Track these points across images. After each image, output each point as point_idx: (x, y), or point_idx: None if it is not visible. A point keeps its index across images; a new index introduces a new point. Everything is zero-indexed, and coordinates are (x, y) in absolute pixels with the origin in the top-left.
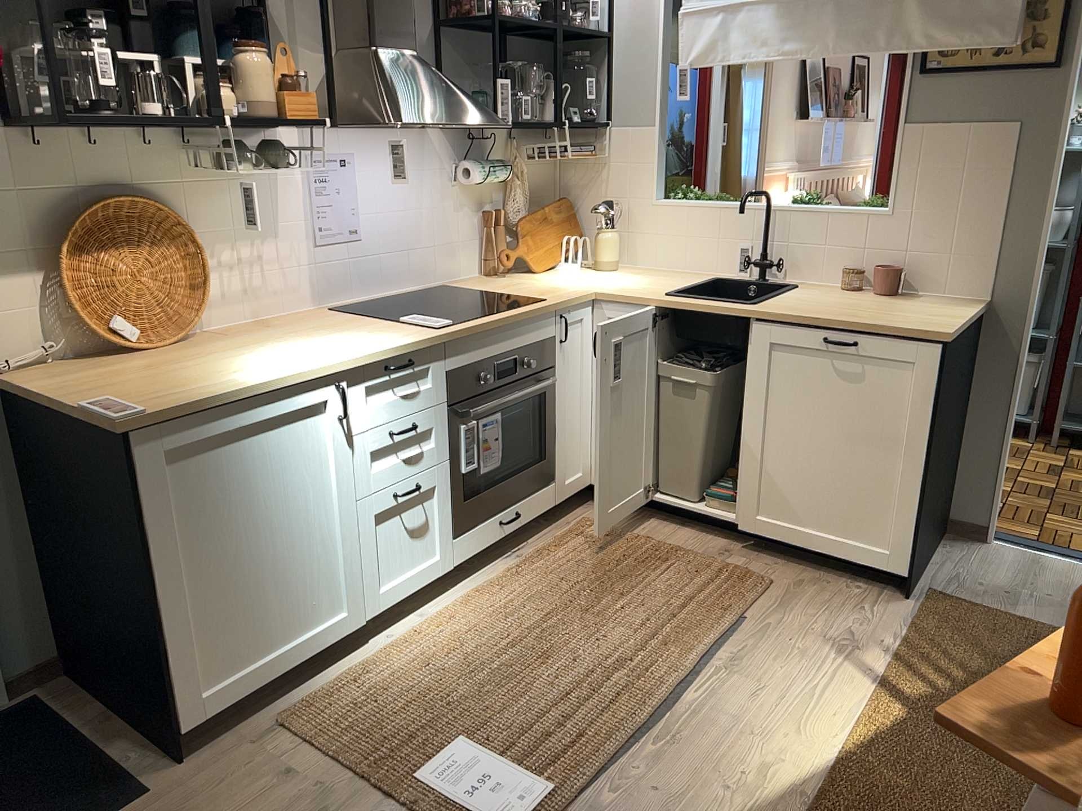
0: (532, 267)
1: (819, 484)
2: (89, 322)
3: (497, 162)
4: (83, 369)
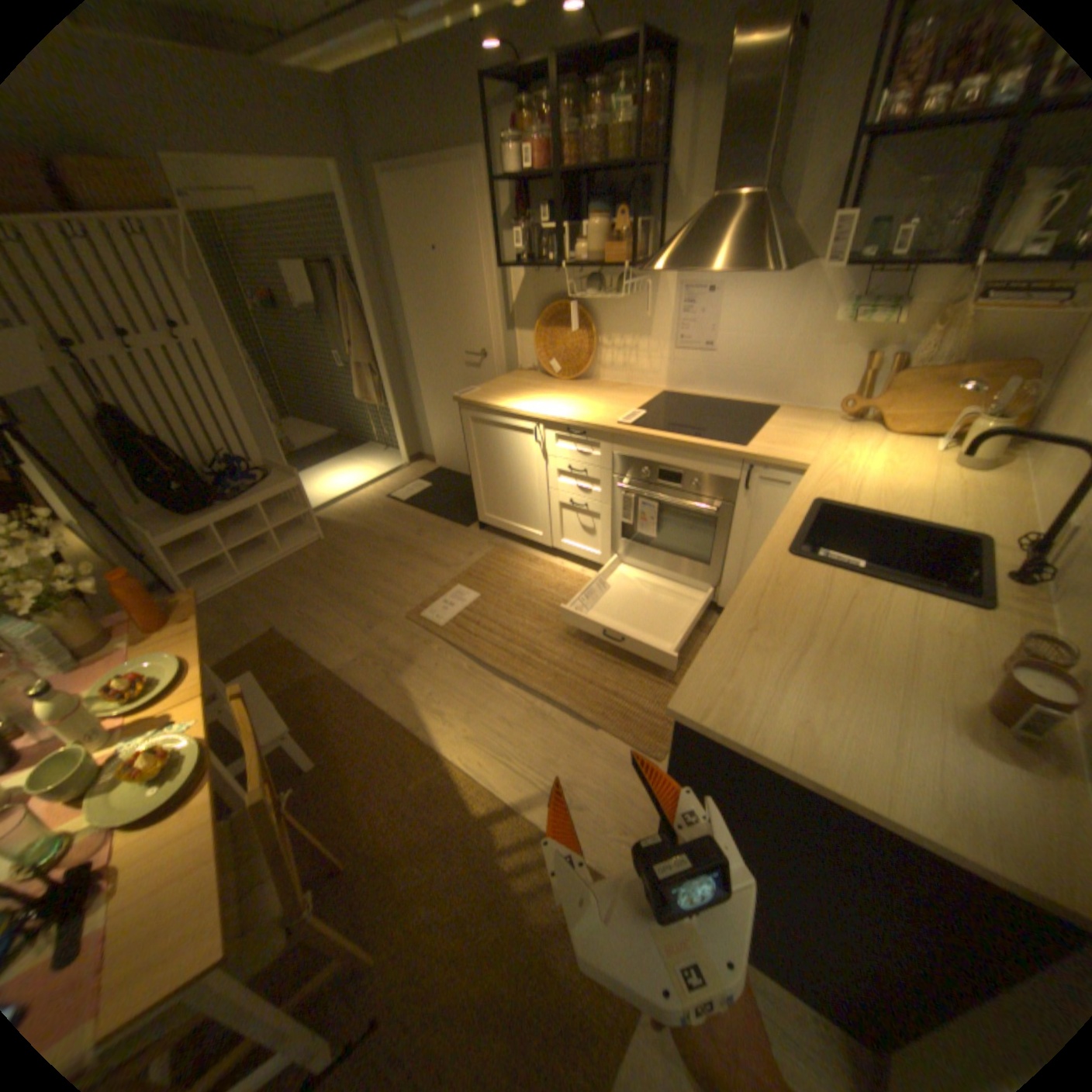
0: (899, 426)
1: None
2: (537, 358)
3: (888, 300)
4: (528, 377)
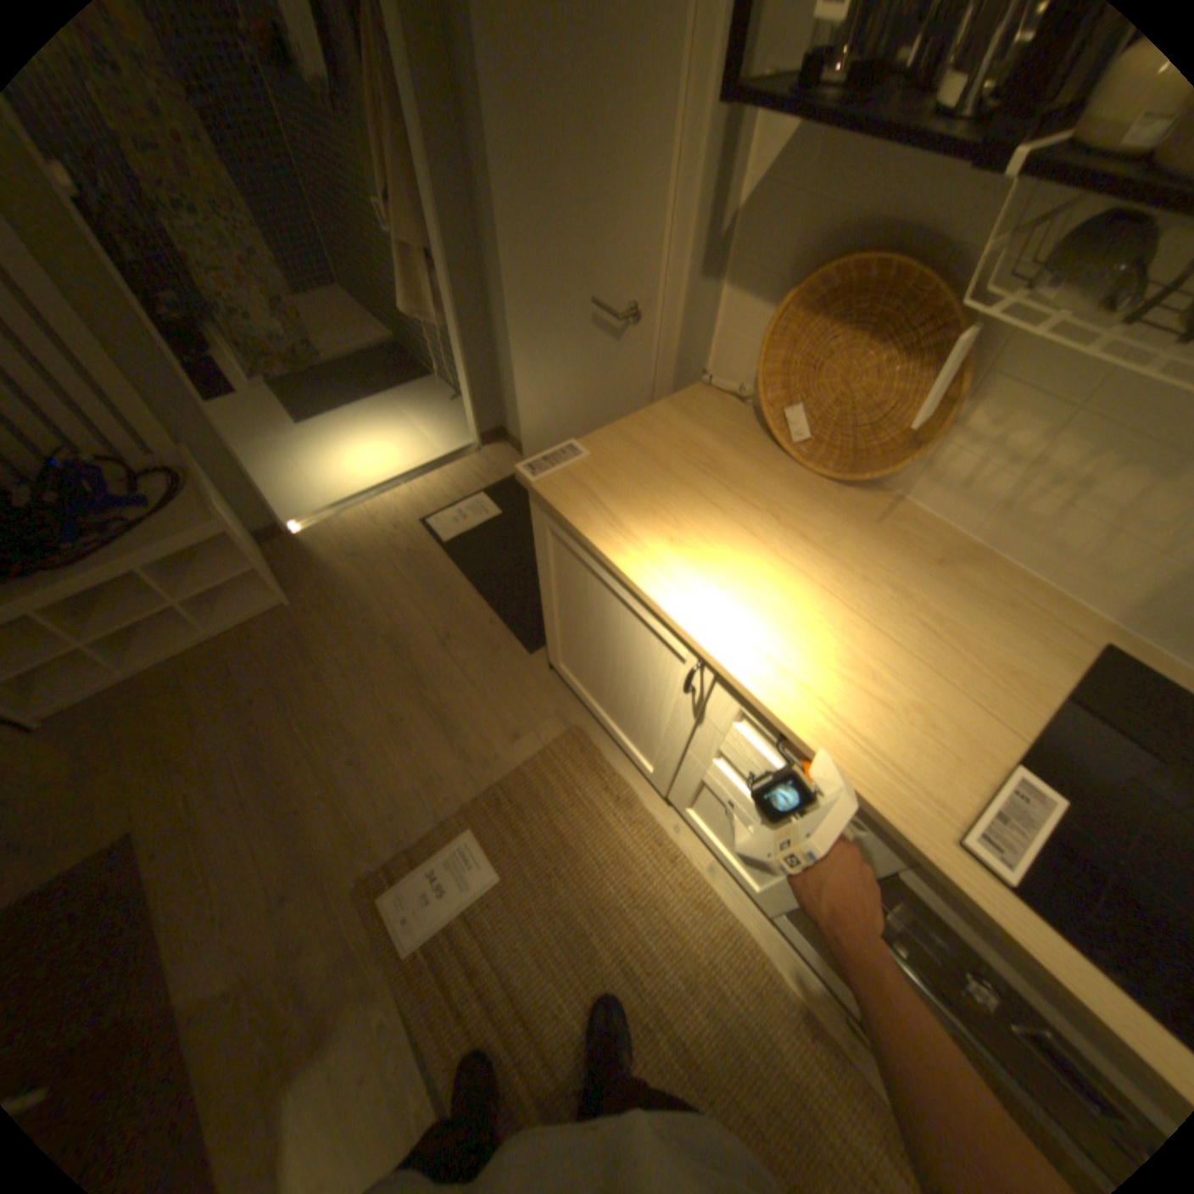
0: None
1: None
2: (761, 388)
3: None
4: (724, 424)
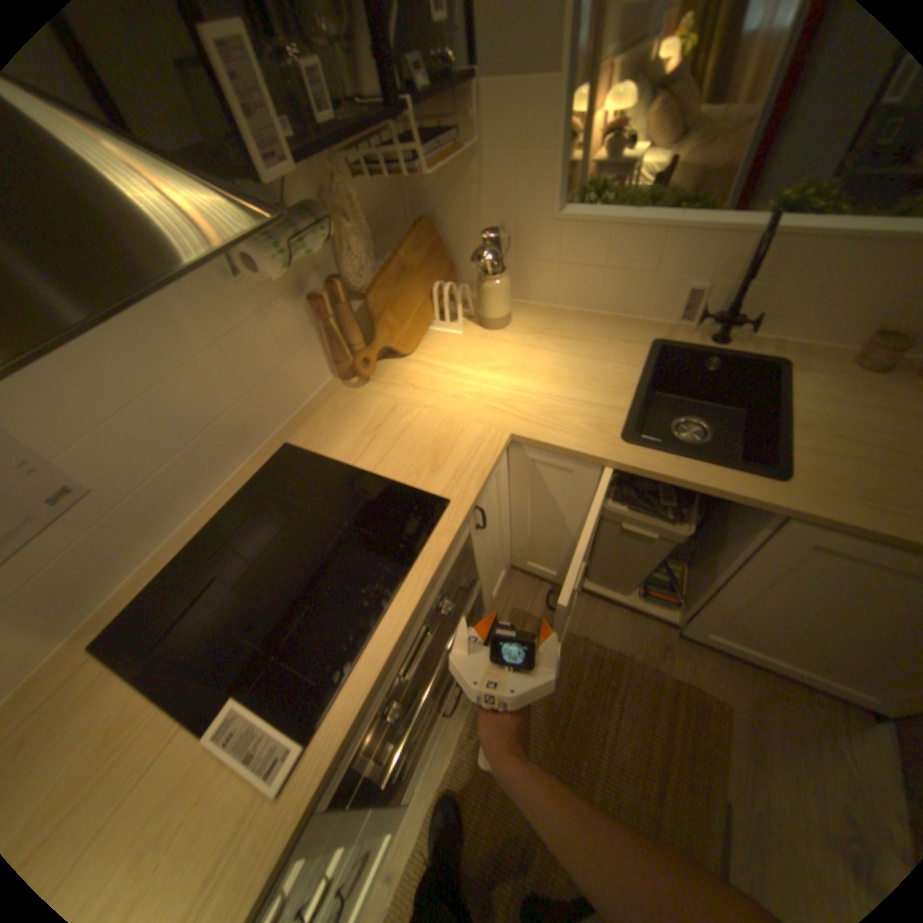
0: (400, 345)
1: (804, 644)
2: None
3: (298, 212)
4: None
